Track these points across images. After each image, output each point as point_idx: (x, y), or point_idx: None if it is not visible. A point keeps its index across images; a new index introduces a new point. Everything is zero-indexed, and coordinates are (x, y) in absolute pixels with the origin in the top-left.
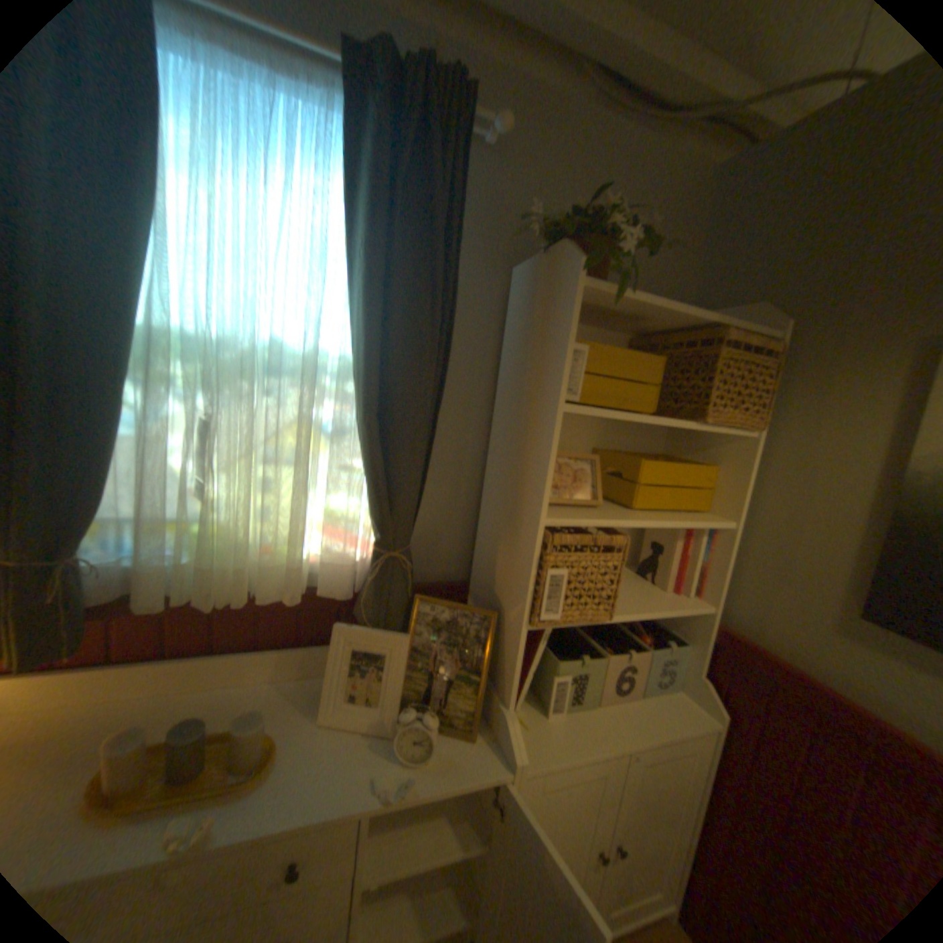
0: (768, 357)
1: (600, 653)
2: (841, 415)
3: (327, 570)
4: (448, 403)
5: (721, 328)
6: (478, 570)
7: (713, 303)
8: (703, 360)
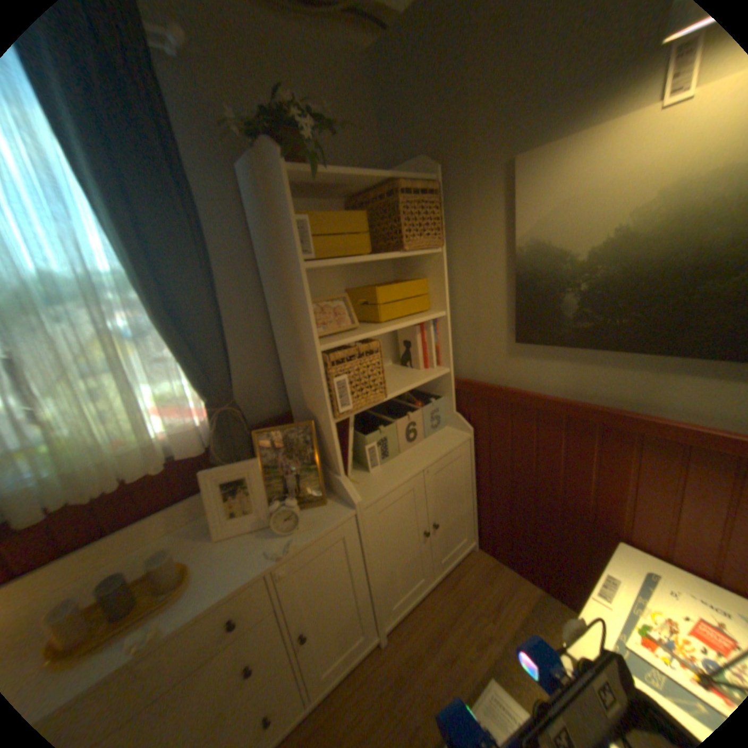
0: (432, 195)
1: (389, 421)
2: (479, 224)
3: (177, 440)
4: (222, 286)
5: (396, 181)
6: (293, 399)
7: (393, 163)
8: (390, 207)
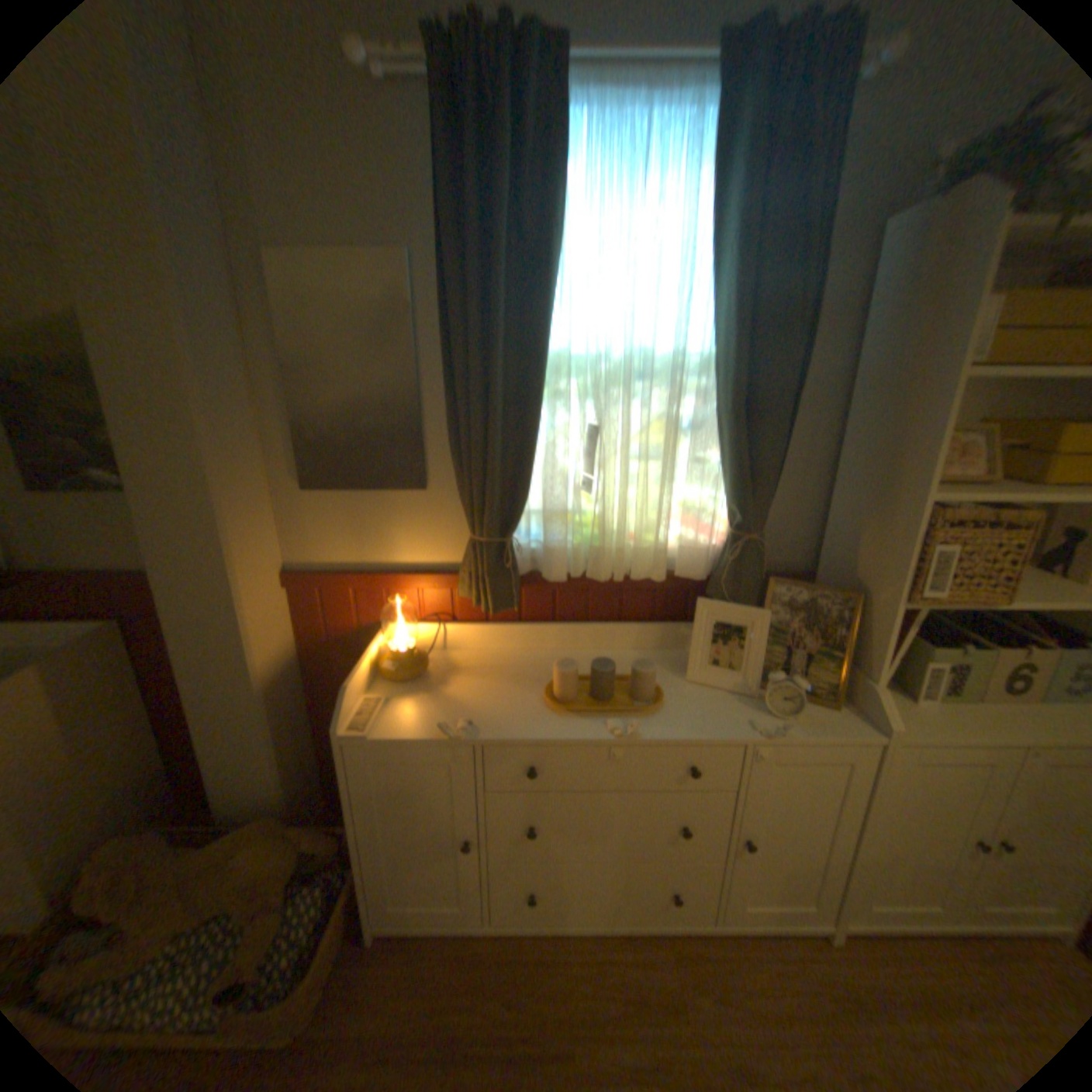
0: None
1: (984, 645)
2: None
3: (680, 554)
4: (809, 384)
5: None
6: (828, 557)
7: None
8: None
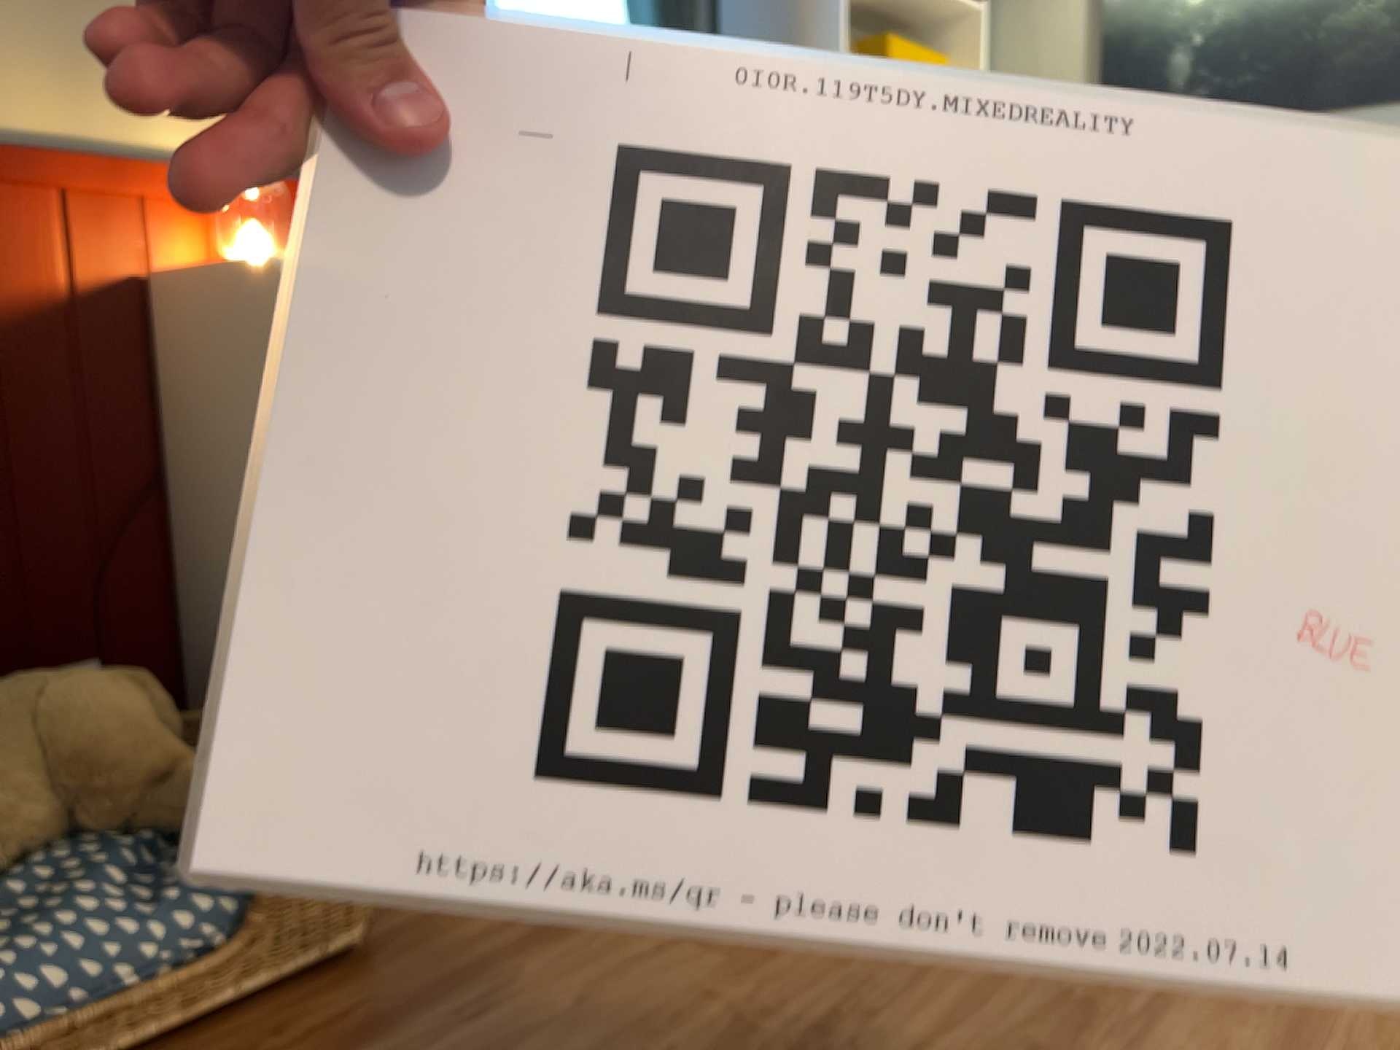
0: None
1: None
2: None
3: None
4: None
5: None
6: None
7: None
8: None
